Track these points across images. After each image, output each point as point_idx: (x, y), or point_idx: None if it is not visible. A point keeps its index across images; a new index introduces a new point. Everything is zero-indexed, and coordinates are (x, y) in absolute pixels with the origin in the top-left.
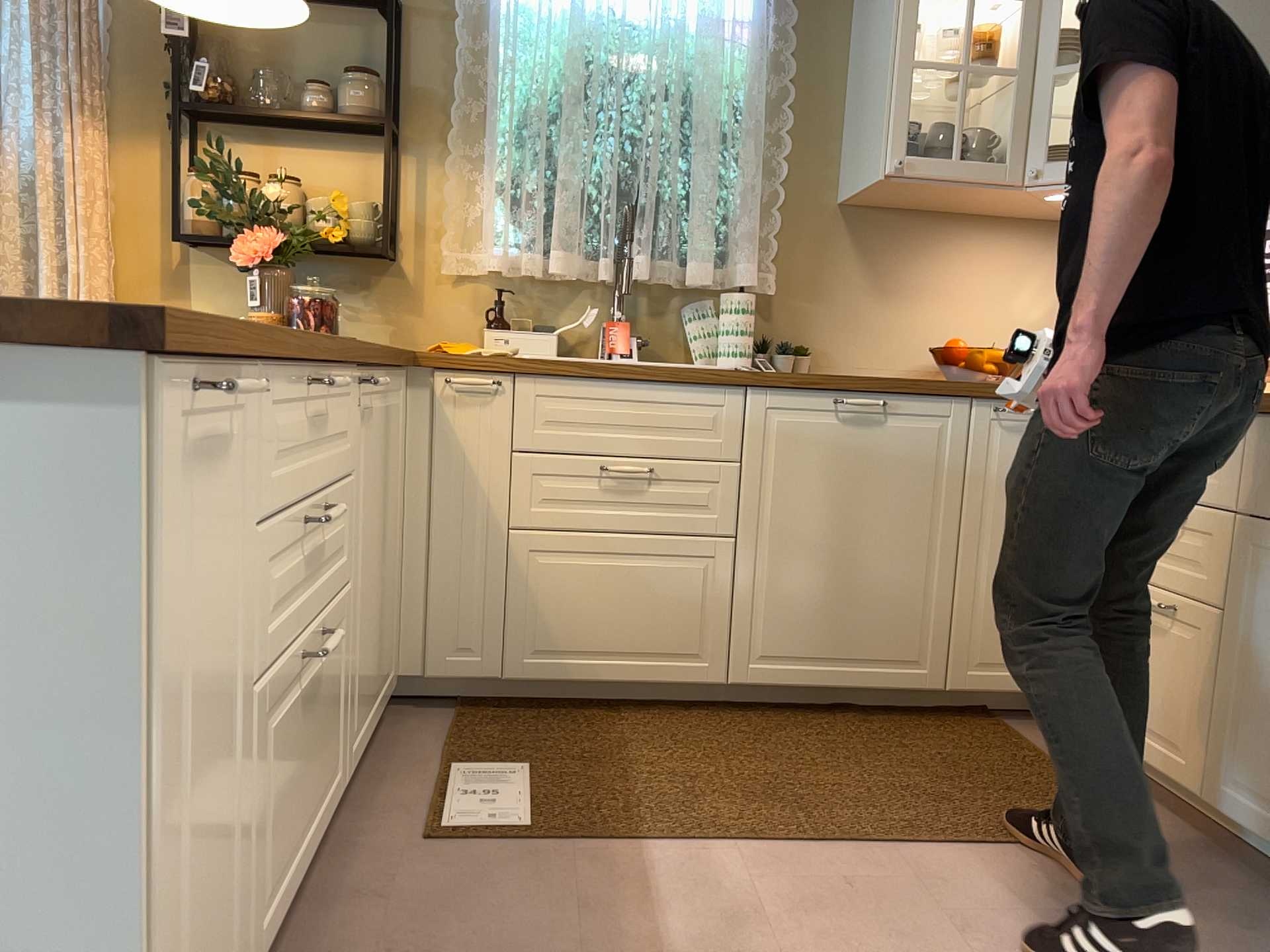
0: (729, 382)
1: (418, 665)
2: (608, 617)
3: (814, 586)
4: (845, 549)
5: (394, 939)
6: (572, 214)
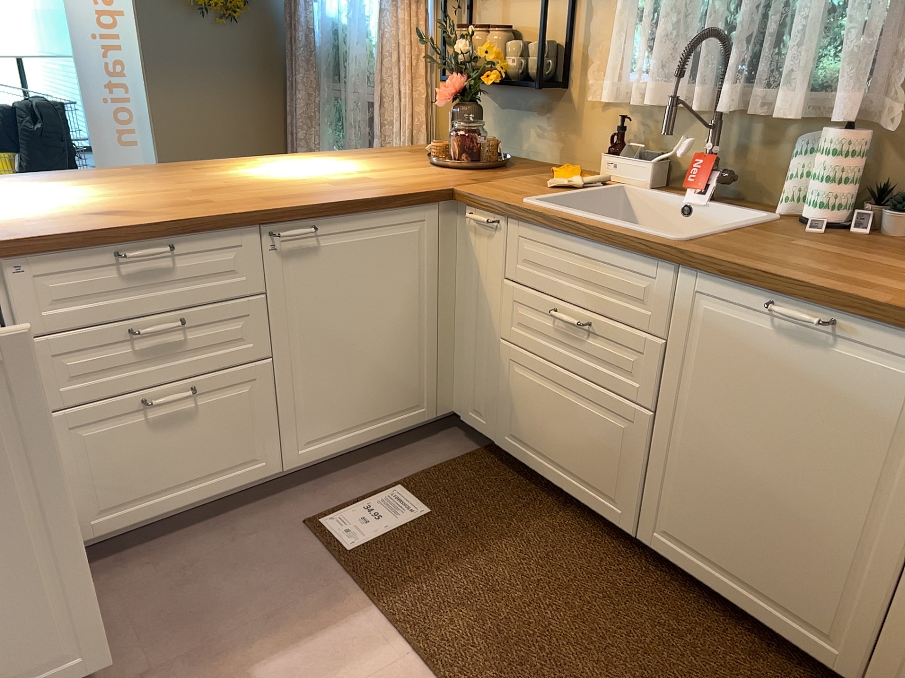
0: (655, 257)
1: (461, 409)
2: (554, 432)
3: (719, 493)
4: (757, 473)
5: (204, 563)
6: (671, 44)
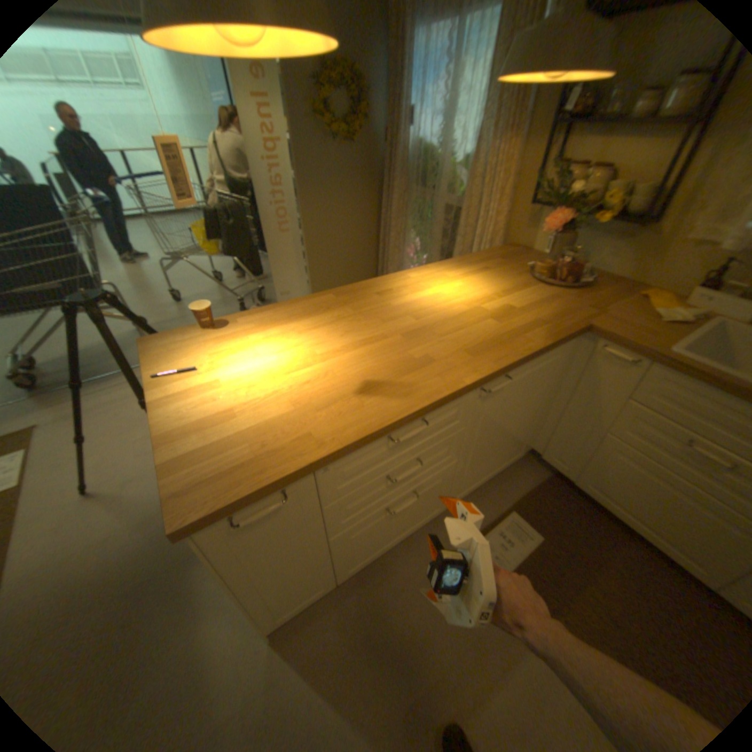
0: None
1: (542, 451)
2: (648, 506)
3: None
4: None
5: (414, 586)
6: None
